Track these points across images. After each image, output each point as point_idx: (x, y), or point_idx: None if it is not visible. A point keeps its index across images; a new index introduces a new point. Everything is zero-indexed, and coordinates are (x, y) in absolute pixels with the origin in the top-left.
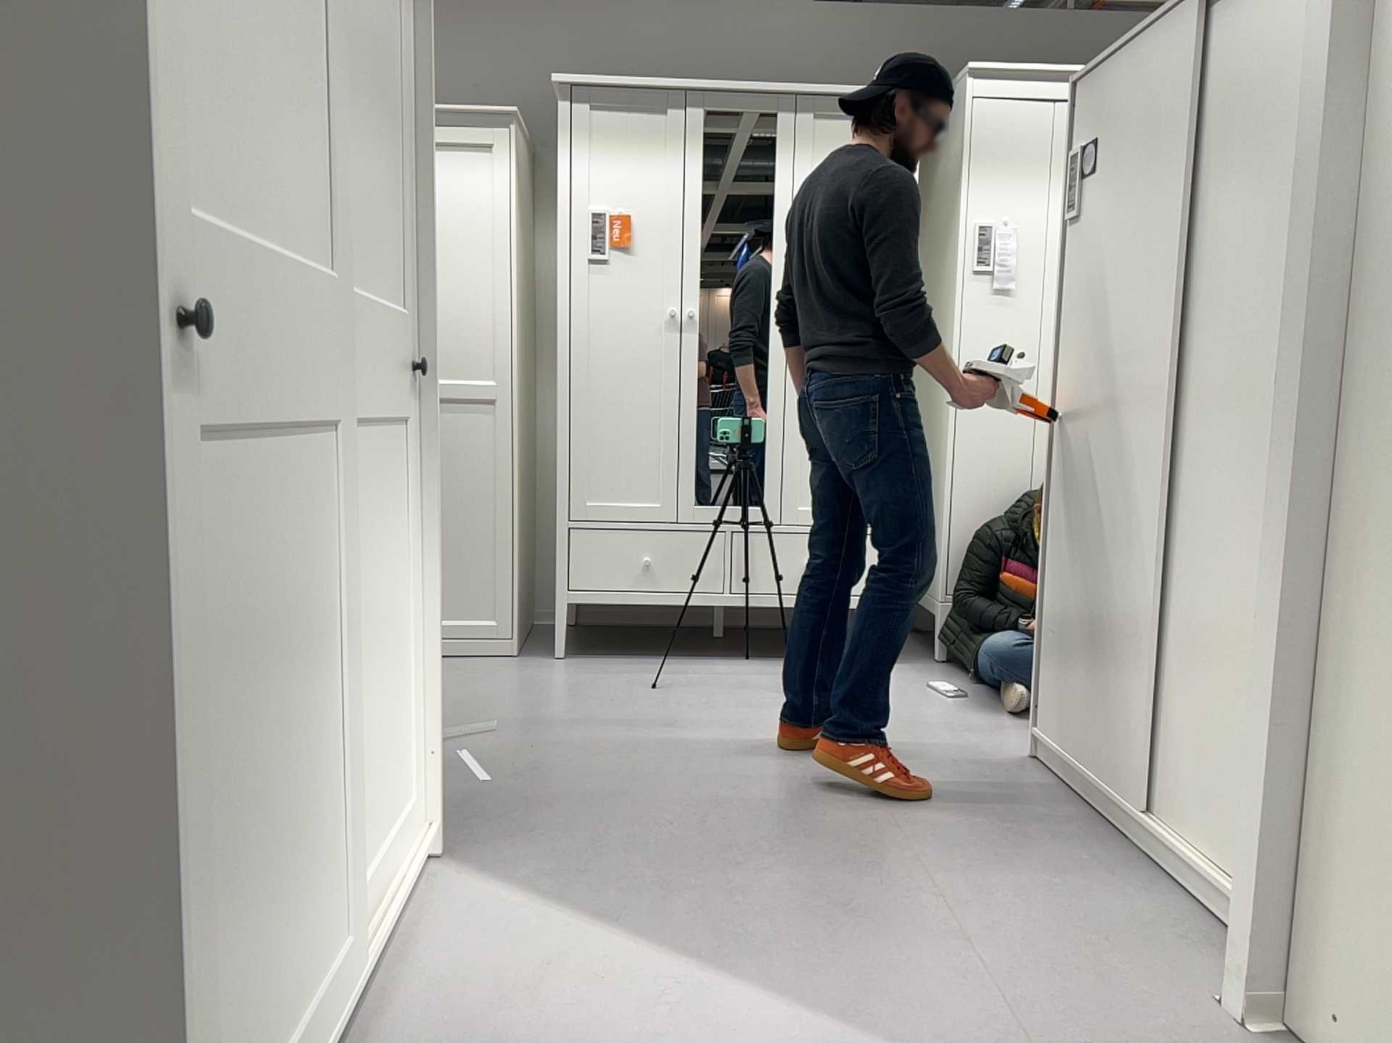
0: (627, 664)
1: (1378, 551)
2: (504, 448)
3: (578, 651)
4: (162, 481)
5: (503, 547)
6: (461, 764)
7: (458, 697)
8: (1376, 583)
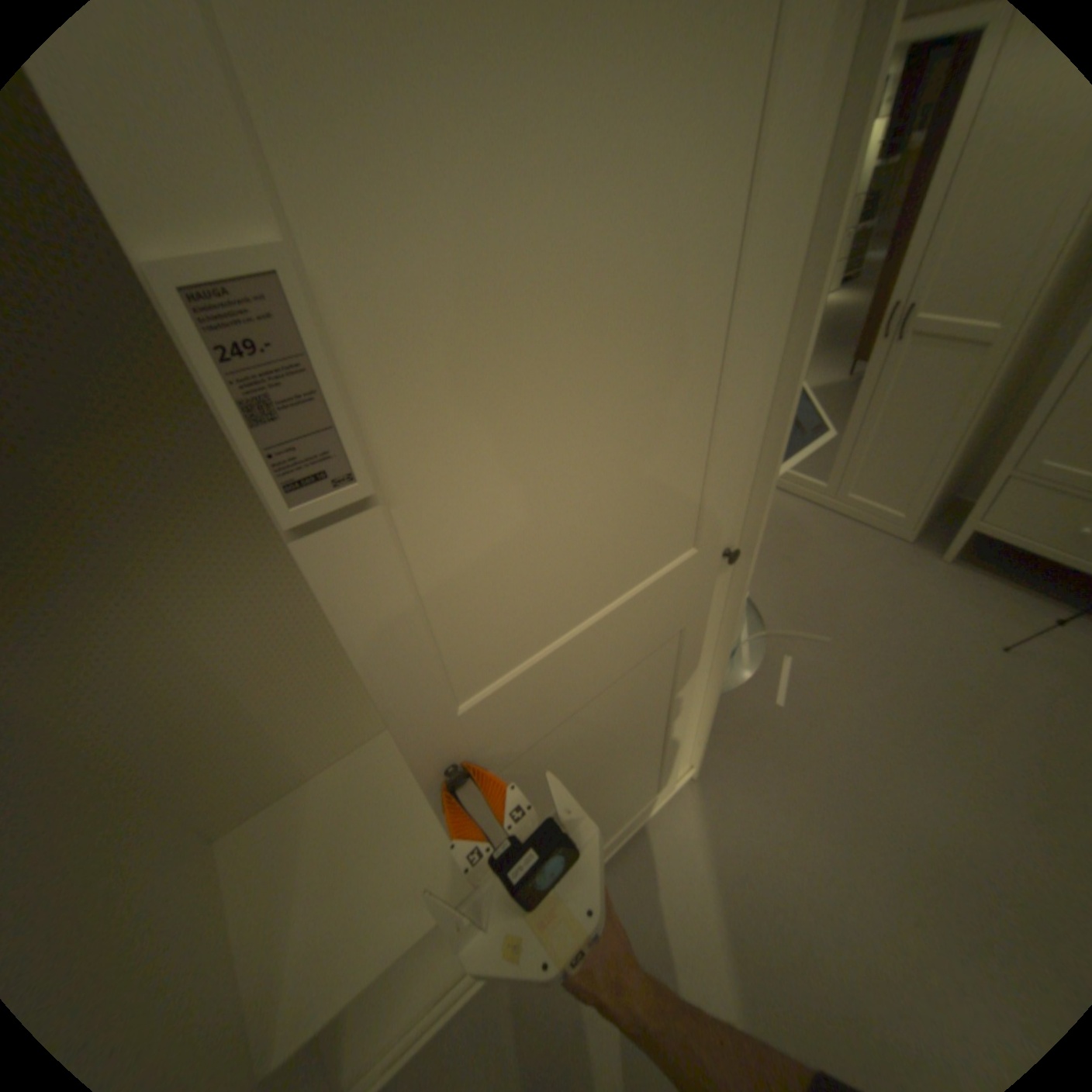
0: (1007, 596)
1: None
2: (977, 391)
3: (972, 554)
4: None
5: (936, 469)
6: (781, 670)
7: (832, 581)
8: None
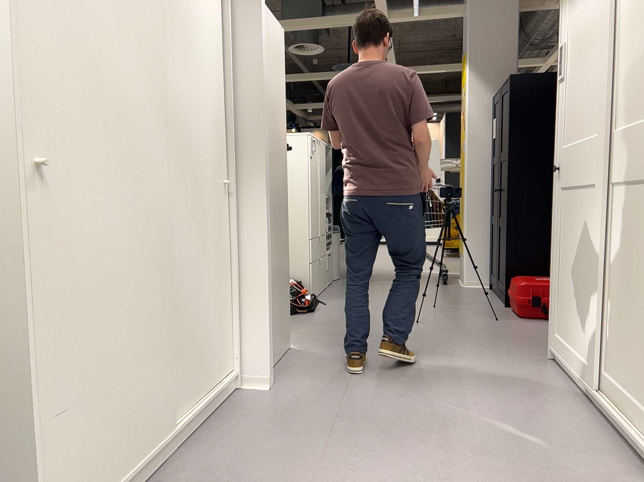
0: None
1: (263, 219)
2: None
3: None
4: (556, 195)
5: None
6: None
7: None
8: (263, 228)
